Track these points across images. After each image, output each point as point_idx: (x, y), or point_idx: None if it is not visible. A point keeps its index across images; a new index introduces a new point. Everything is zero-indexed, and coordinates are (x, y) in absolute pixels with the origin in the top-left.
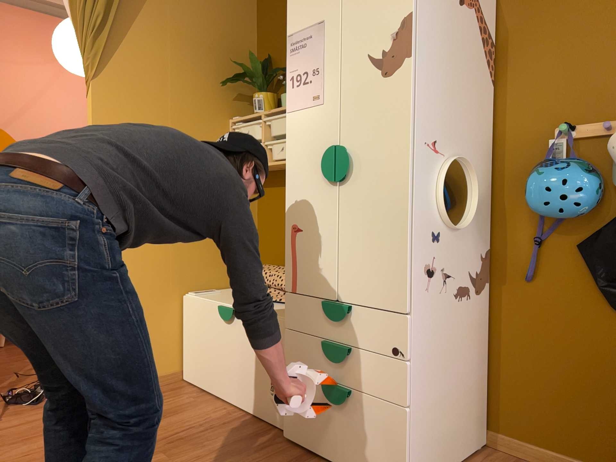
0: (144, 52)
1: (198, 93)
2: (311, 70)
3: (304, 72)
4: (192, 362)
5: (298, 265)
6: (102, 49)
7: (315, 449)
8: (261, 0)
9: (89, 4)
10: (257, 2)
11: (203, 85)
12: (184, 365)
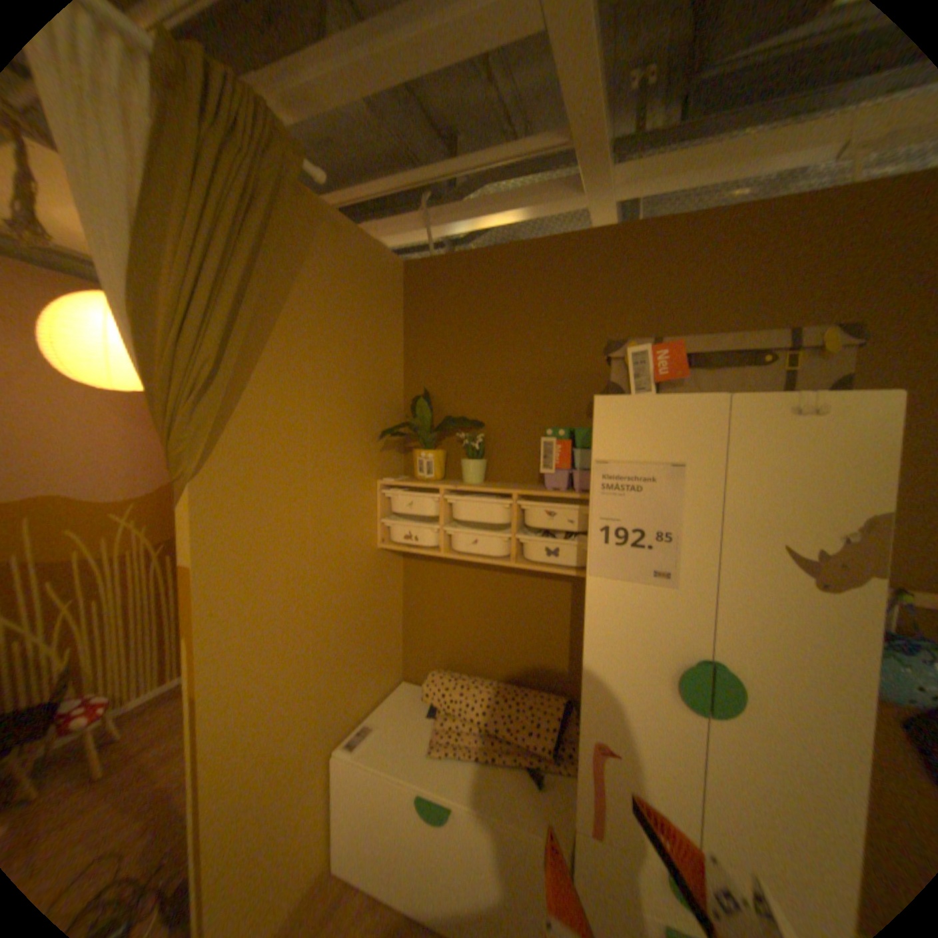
0: (272, 408)
1: (343, 454)
2: (653, 530)
3: (636, 529)
4: (352, 855)
5: (609, 805)
6: (206, 421)
7: None
8: (410, 310)
9: (181, 338)
10: (403, 311)
11: (349, 440)
12: (331, 849)
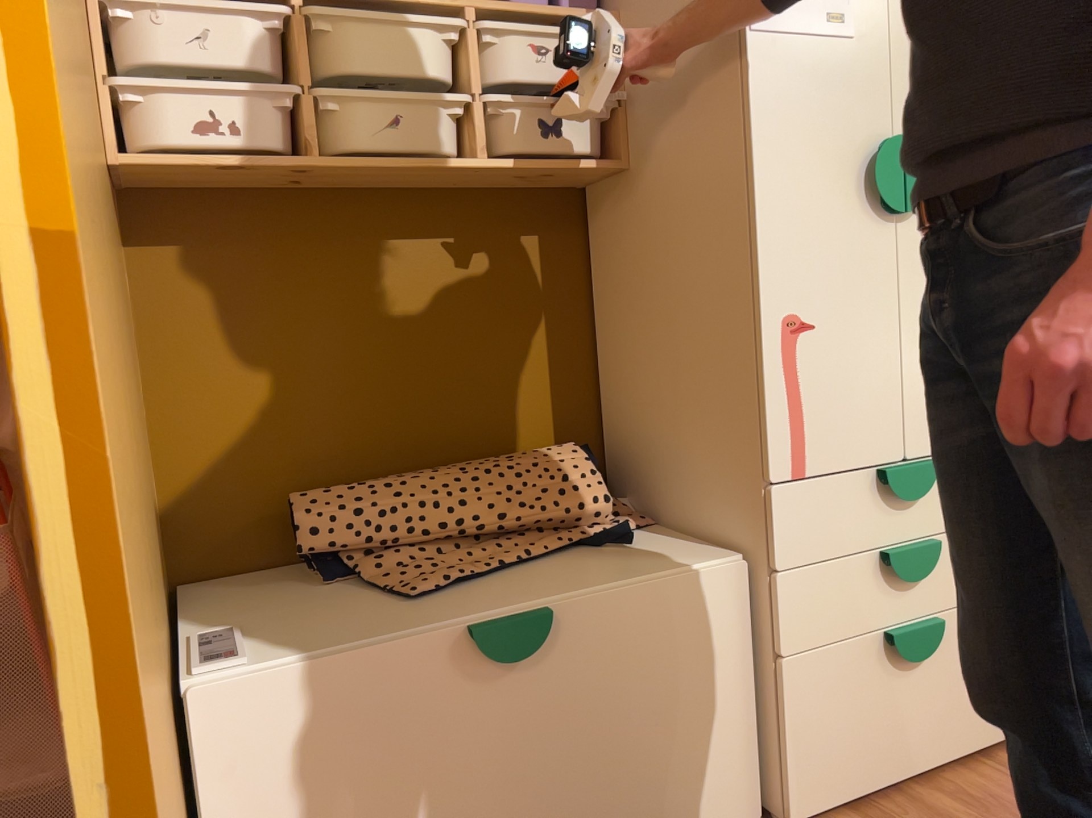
0: None
1: None
2: None
3: None
4: None
5: (808, 411)
6: None
7: (872, 781)
8: None
9: None
10: None
11: None
12: None
